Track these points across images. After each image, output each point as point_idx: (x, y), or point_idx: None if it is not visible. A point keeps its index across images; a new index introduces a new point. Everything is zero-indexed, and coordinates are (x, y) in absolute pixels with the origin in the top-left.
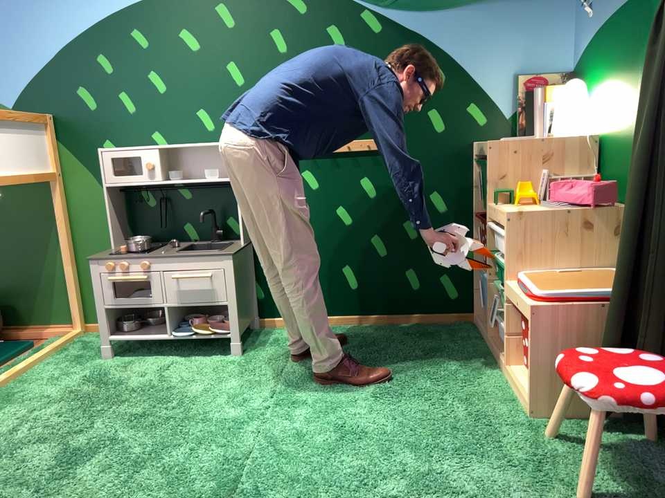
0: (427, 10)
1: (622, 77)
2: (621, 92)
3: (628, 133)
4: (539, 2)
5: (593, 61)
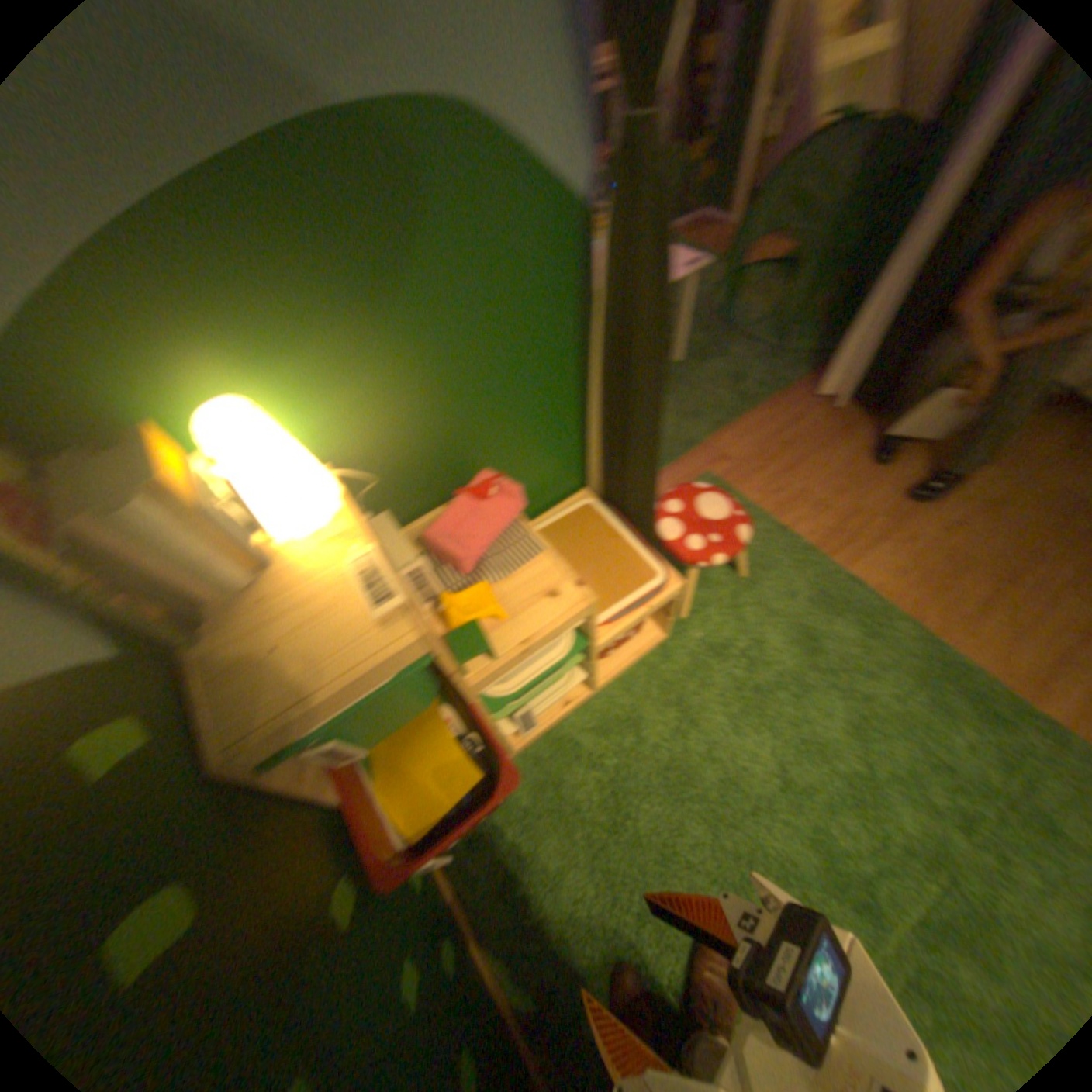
0: None
1: (351, 329)
2: (363, 356)
3: (424, 407)
4: None
5: (149, 331)
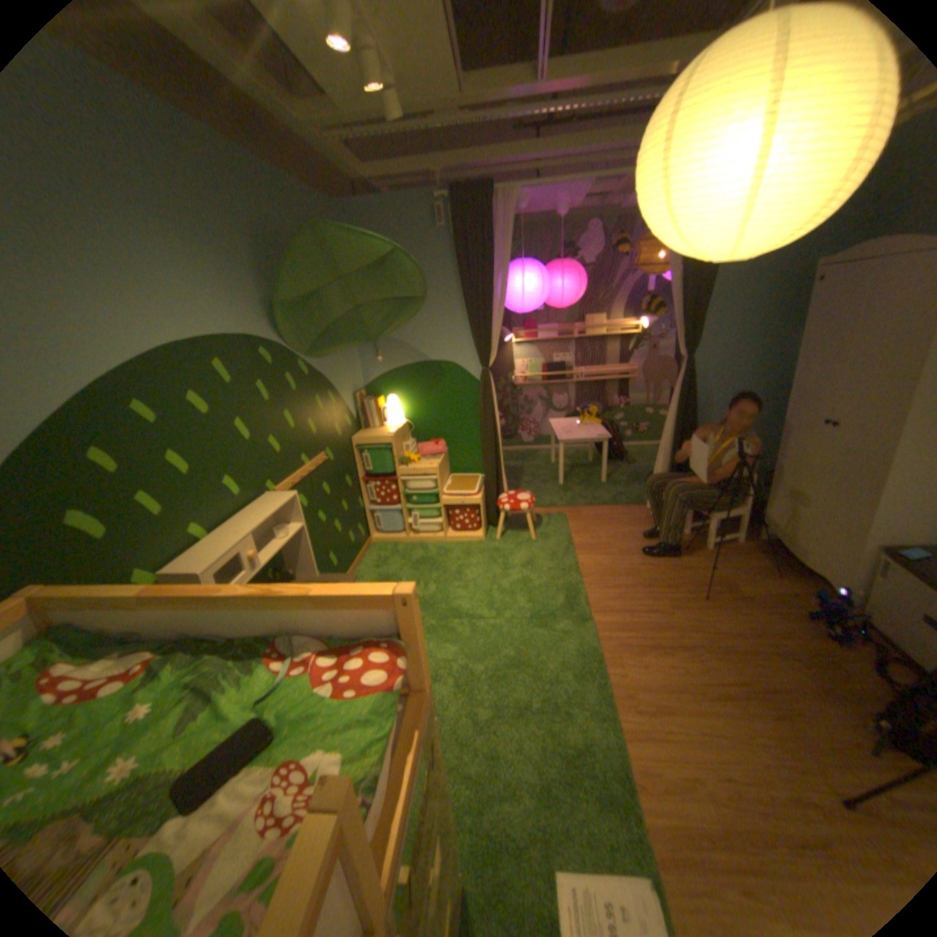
0: (322, 358)
1: (421, 396)
2: (422, 402)
3: (432, 419)
4: (350, 351)
5: (390, 385)
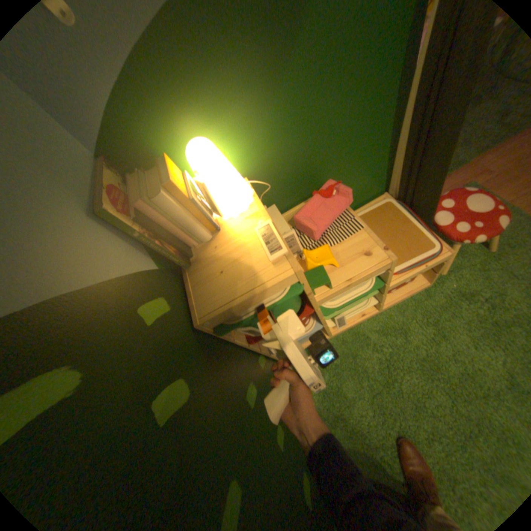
0: None
1: (259, 92)
2: (265, 110)
3: (296, 142)
4: None
5: (162, 103)
